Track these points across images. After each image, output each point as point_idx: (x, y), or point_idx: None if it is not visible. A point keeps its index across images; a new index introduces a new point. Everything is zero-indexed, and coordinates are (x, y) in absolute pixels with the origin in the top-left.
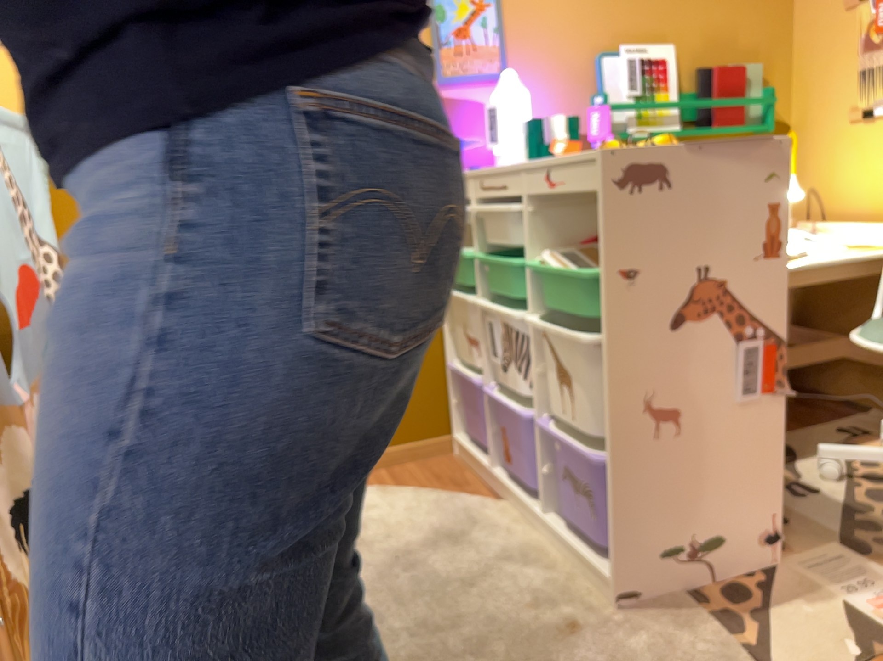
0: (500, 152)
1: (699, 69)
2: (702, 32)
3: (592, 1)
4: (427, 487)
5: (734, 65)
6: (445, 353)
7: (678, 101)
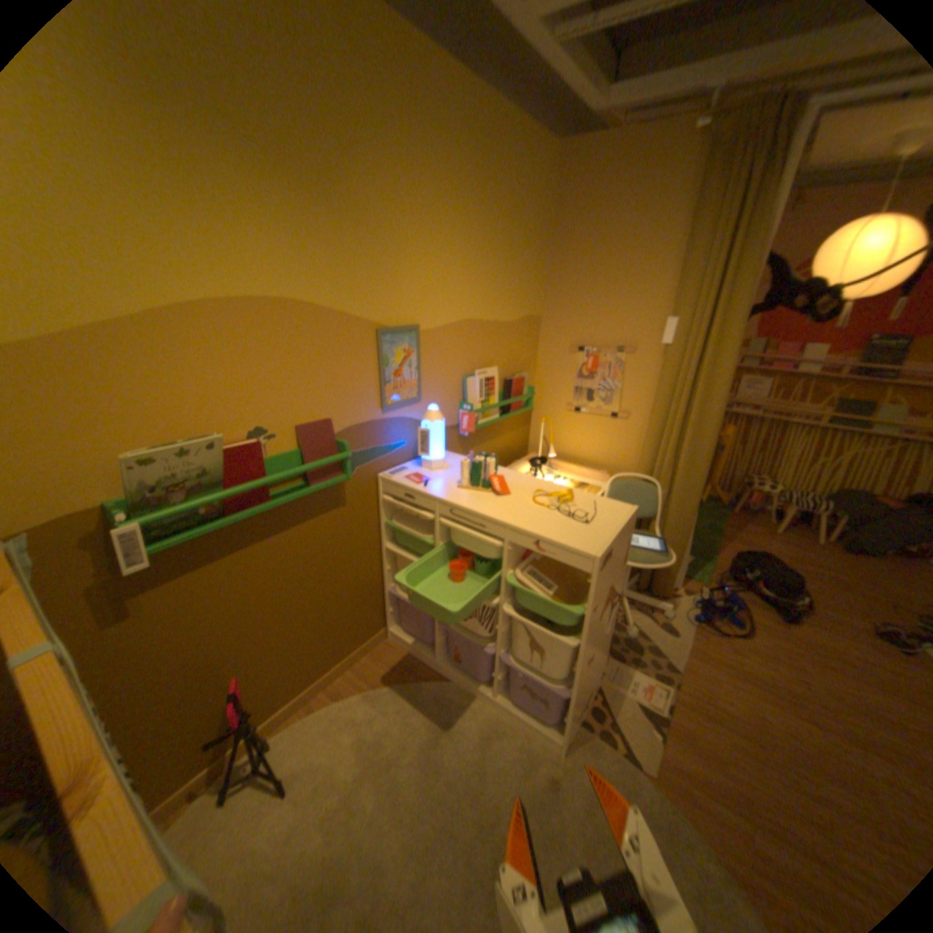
0: (427, 458)
1: (506, 380)
2: (506, 357)
3: (462, 344)
4: (391, 681)
5: (519, 376)
6: (382, 582)
7: (497, 400)
